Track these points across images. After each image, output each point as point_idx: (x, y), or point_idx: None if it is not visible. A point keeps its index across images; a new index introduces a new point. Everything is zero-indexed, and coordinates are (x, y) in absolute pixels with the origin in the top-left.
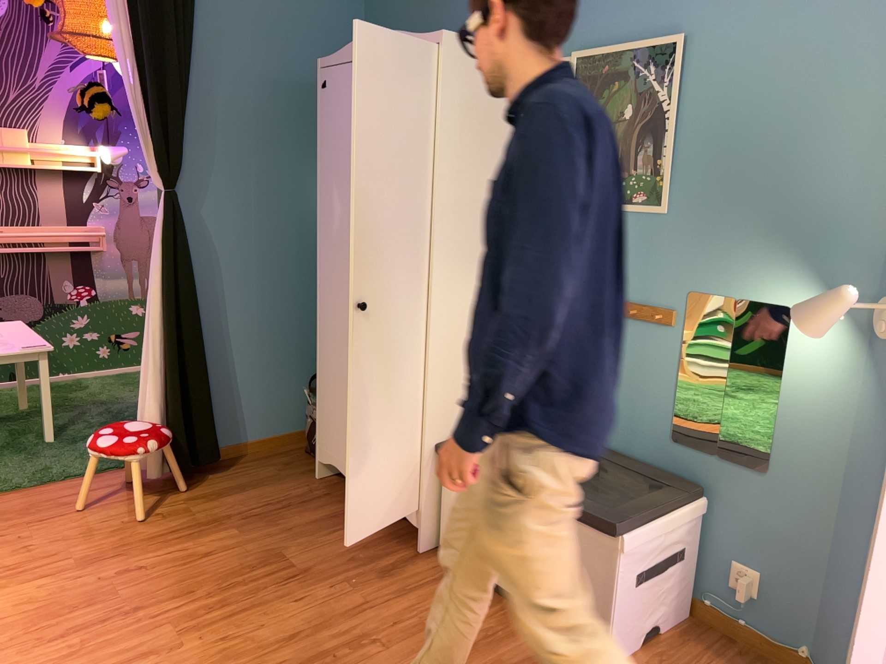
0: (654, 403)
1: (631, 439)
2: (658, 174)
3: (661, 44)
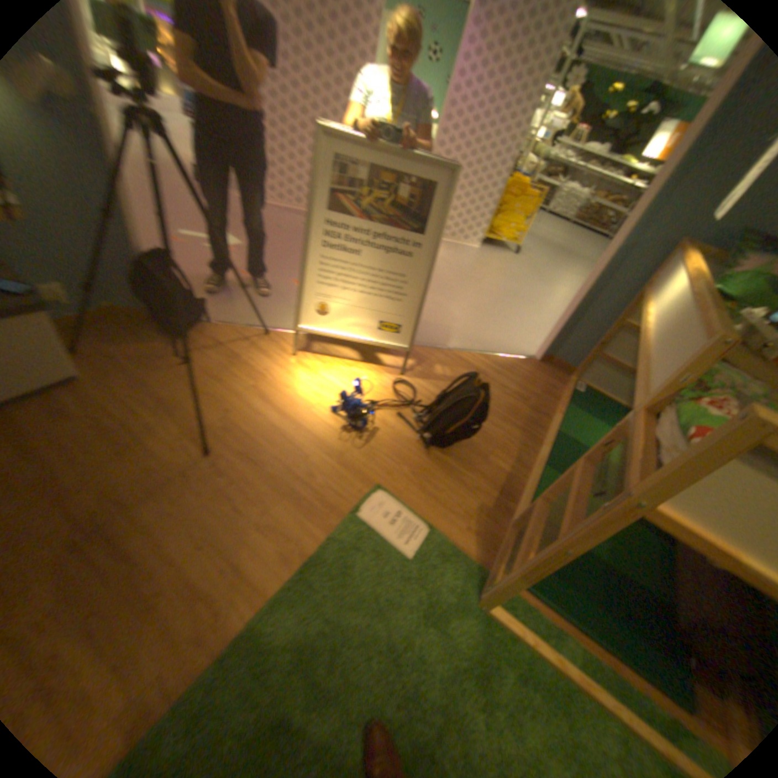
0: None
1: None
2: None
3: None
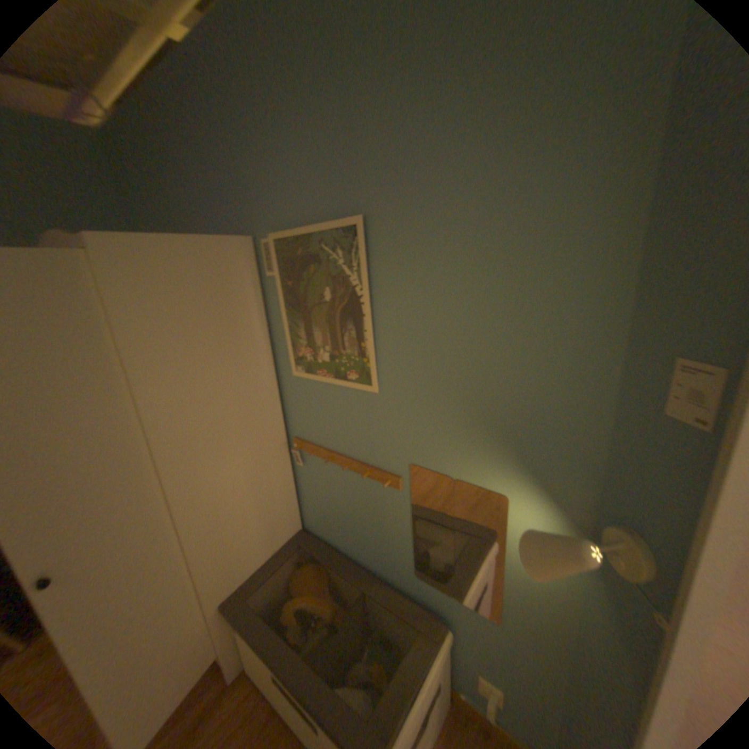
0: (396, 544)
1: (384, 565)
2: (365, 355)
3: (341, 224)
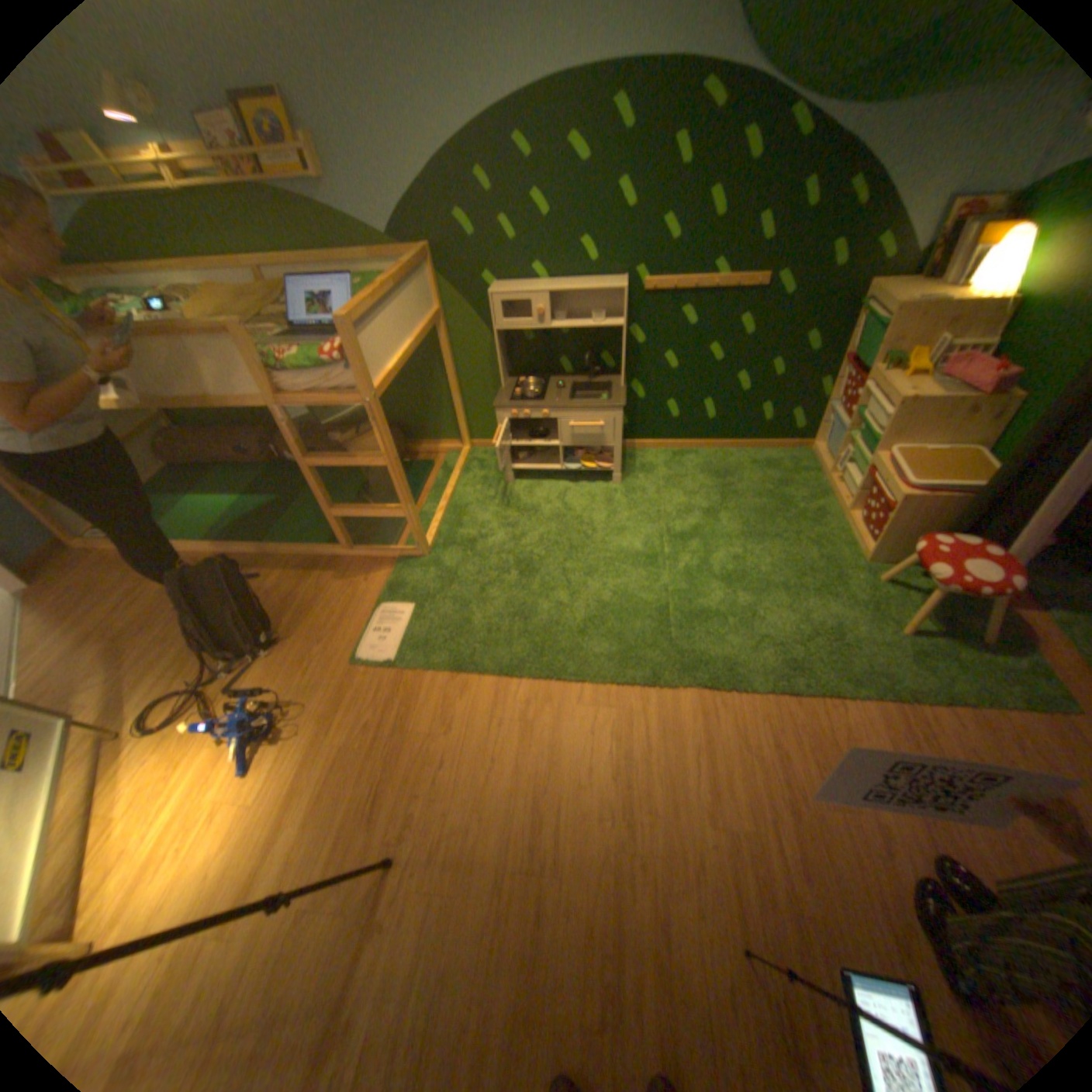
0: None
1: None
2: None
3: None
